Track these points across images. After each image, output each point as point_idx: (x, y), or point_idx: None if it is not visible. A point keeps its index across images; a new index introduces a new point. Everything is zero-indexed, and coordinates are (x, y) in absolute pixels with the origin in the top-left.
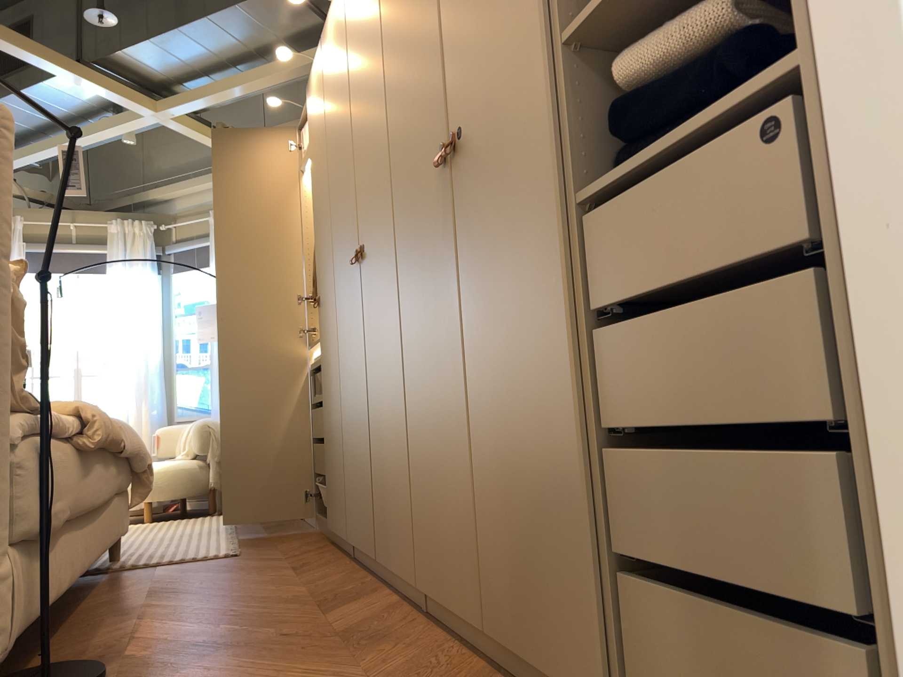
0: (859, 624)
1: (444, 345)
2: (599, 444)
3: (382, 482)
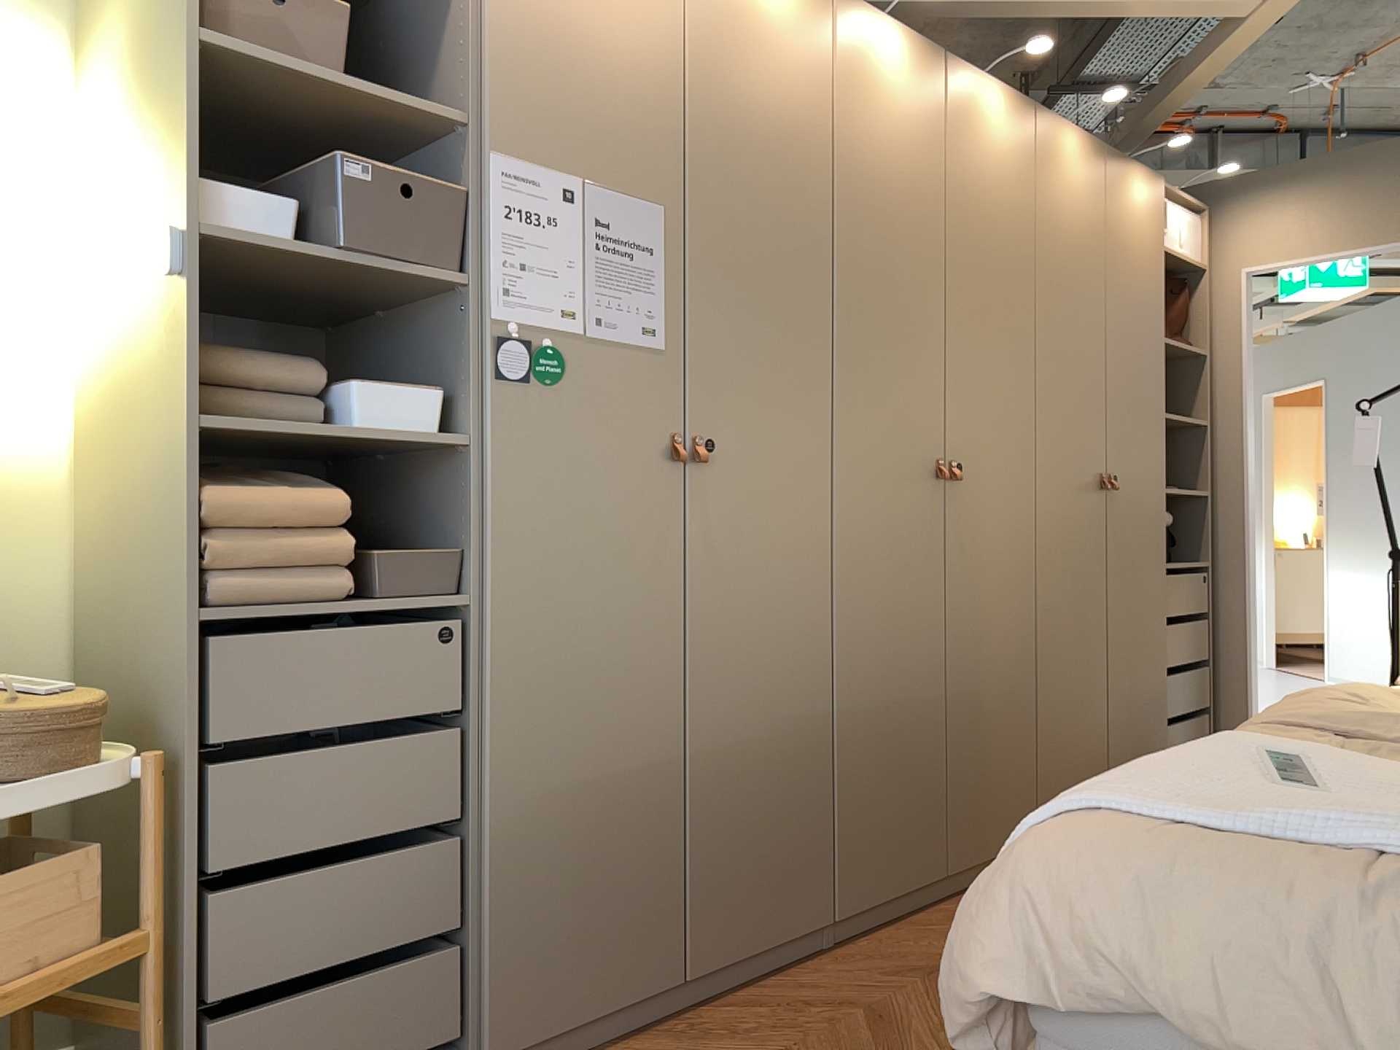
0: (1198, 713)
1: (1091, 618)
2: (1167, 676)
3: (972, 774)
